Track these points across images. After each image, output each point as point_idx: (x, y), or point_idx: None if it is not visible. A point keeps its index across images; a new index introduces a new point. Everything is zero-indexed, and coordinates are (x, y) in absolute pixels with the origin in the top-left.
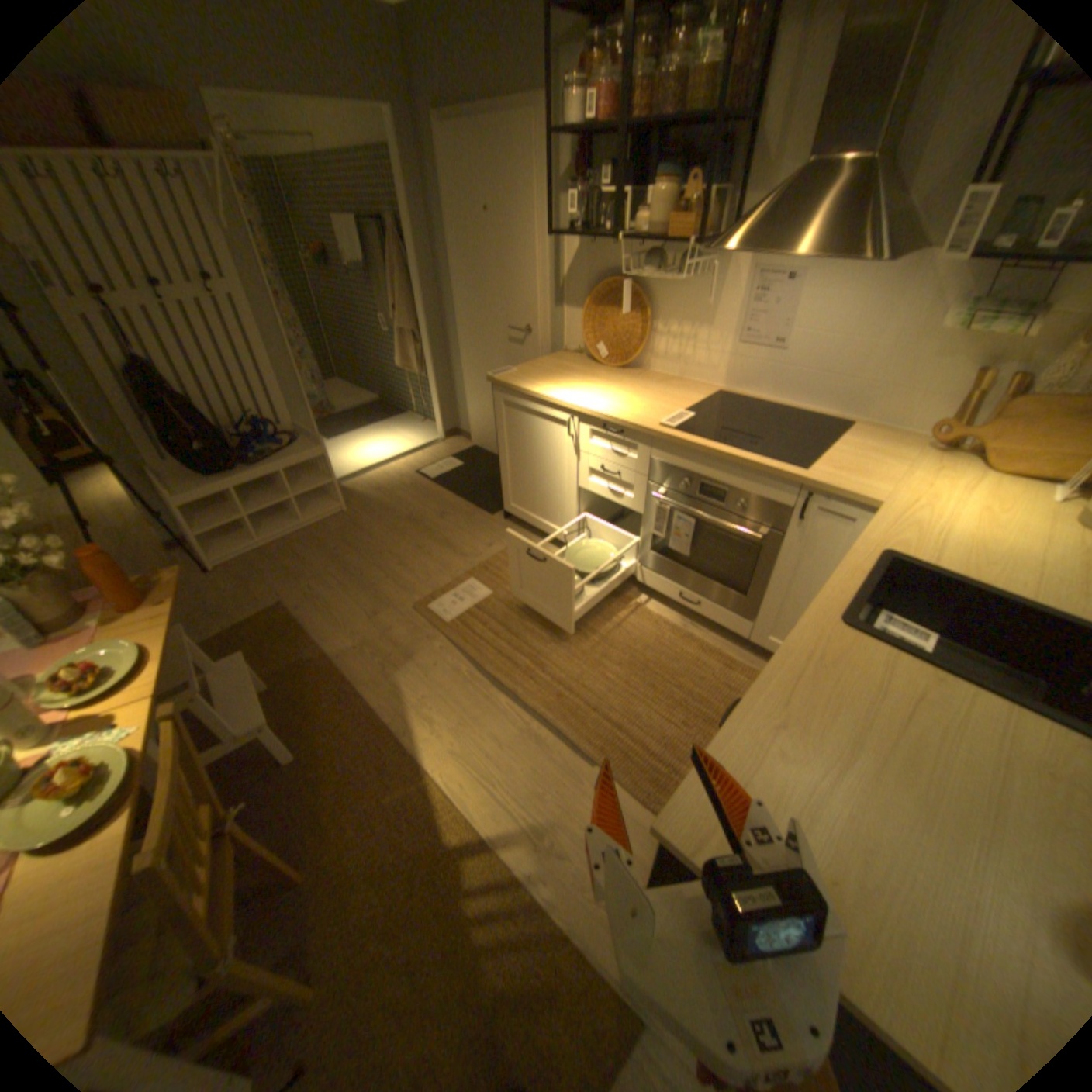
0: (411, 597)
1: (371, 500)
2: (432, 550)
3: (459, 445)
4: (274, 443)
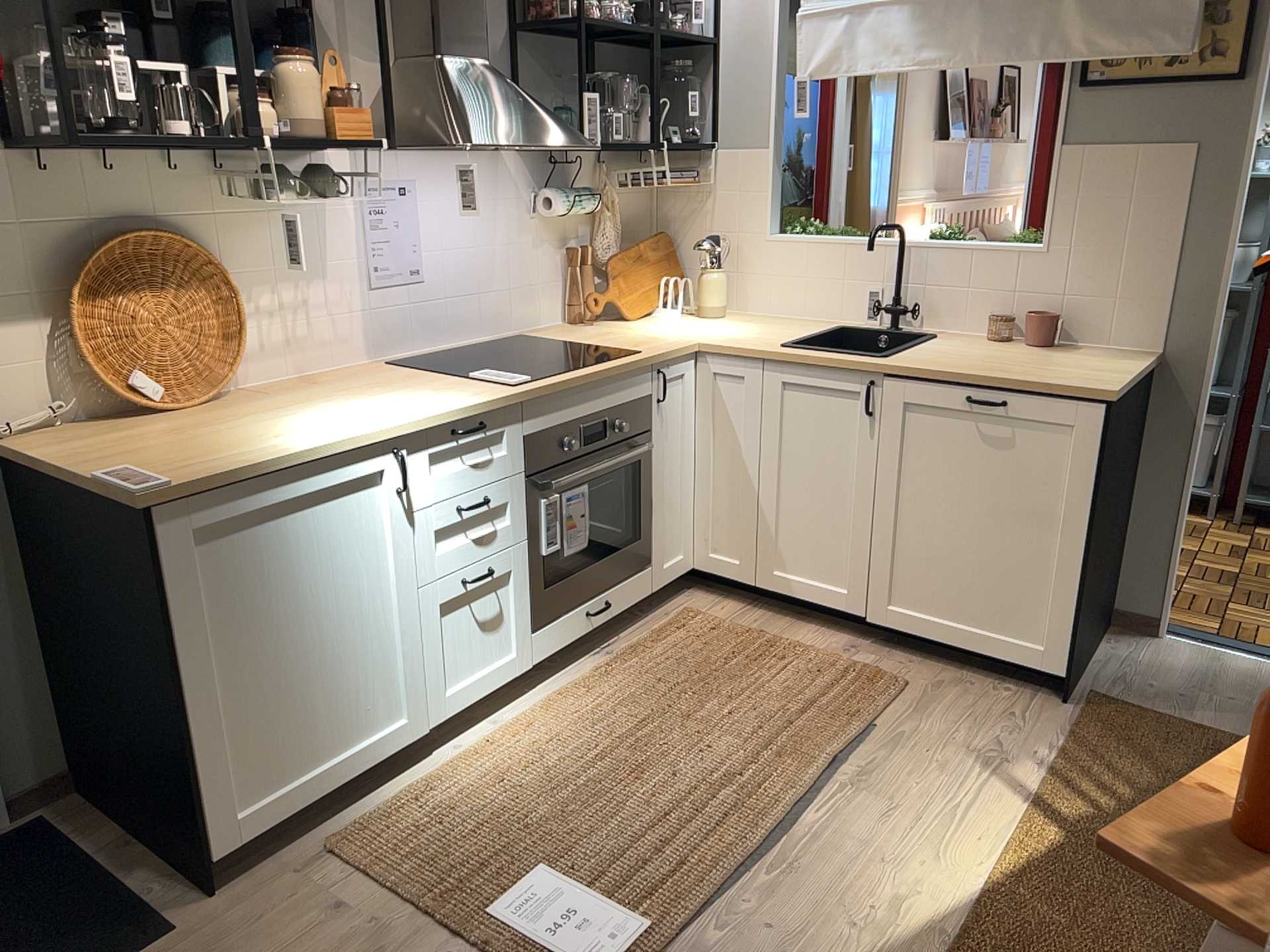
0: None
1: None
2: None
3: None
4: None
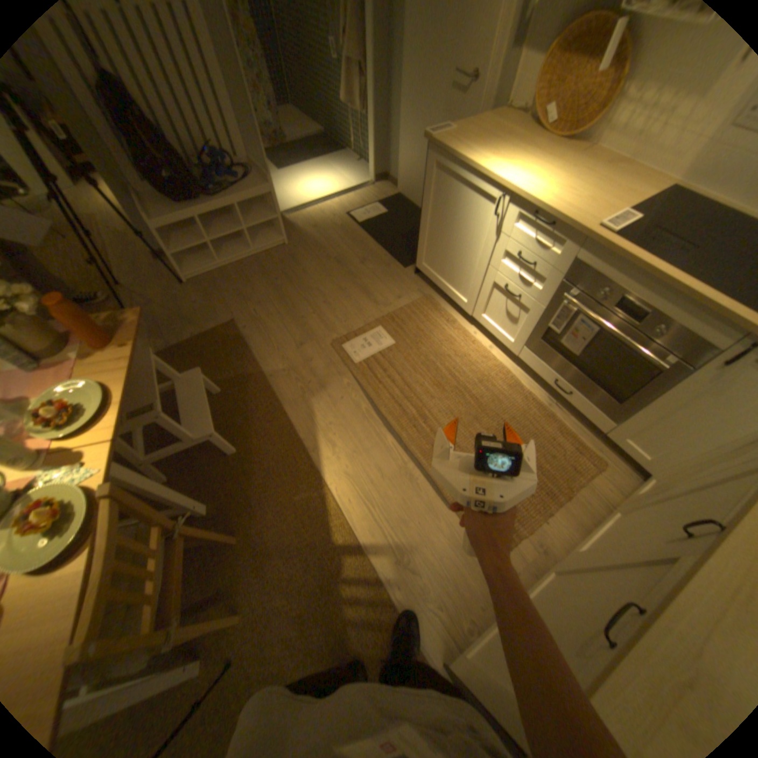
0: (330, 335)
1: (307, 237)
2: (351, 294)
3: (386, 191)
4: (230, 176)
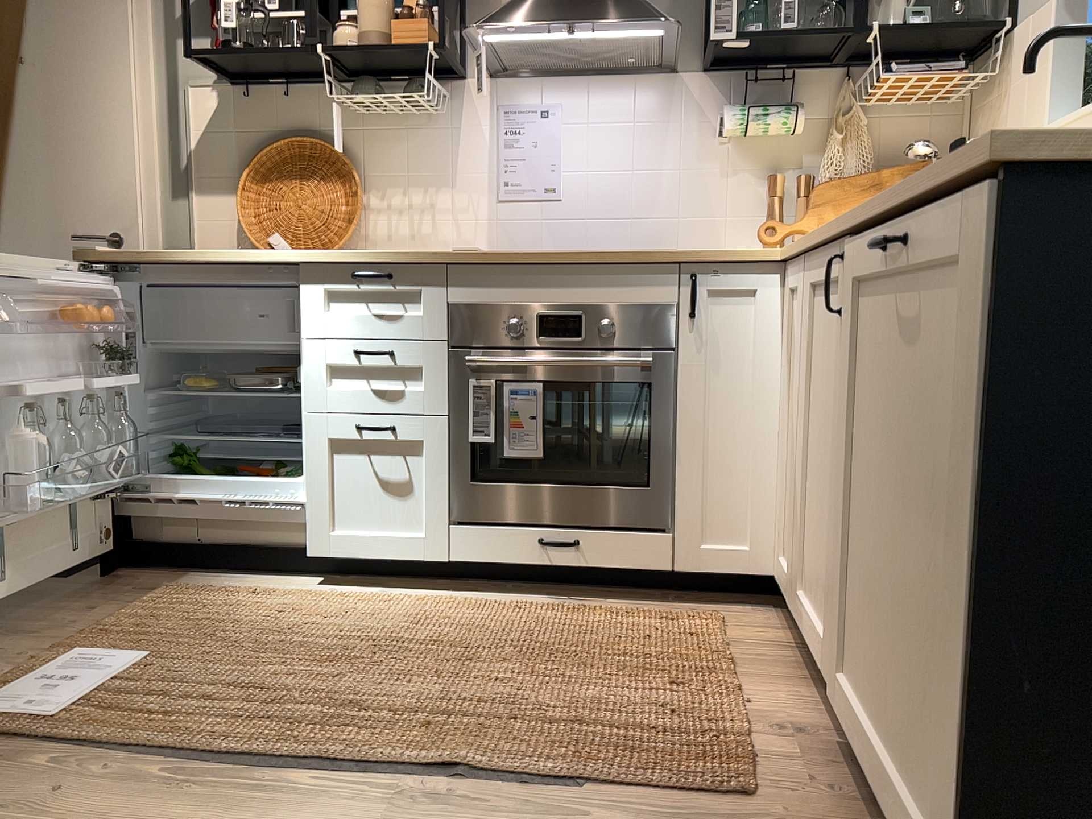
0: None
1: None
2: None
3: None
4: None
